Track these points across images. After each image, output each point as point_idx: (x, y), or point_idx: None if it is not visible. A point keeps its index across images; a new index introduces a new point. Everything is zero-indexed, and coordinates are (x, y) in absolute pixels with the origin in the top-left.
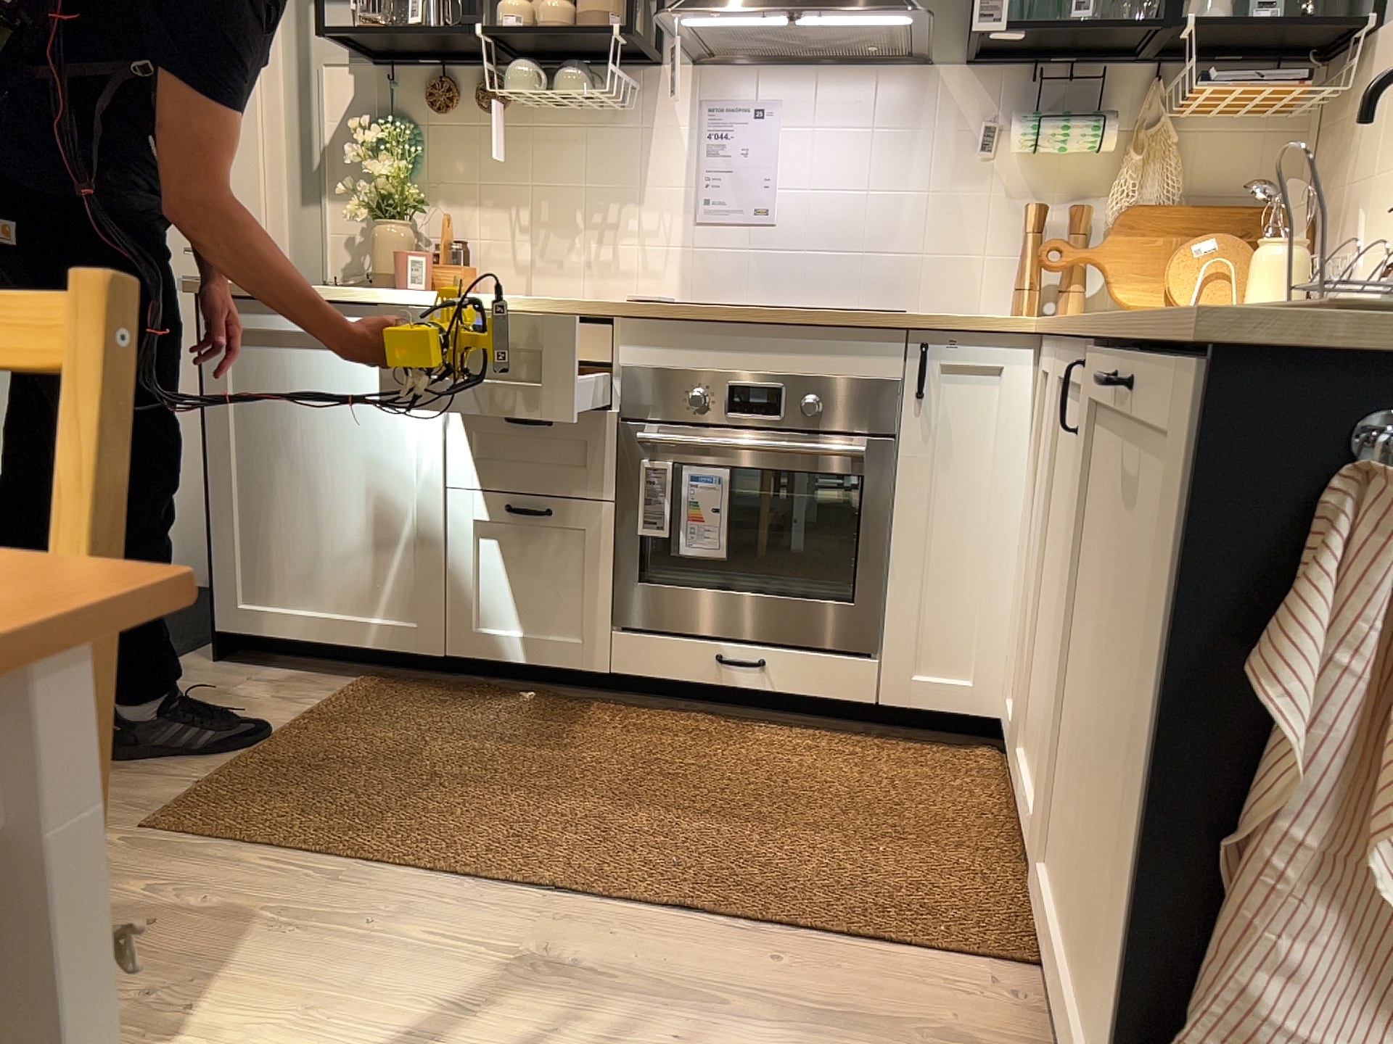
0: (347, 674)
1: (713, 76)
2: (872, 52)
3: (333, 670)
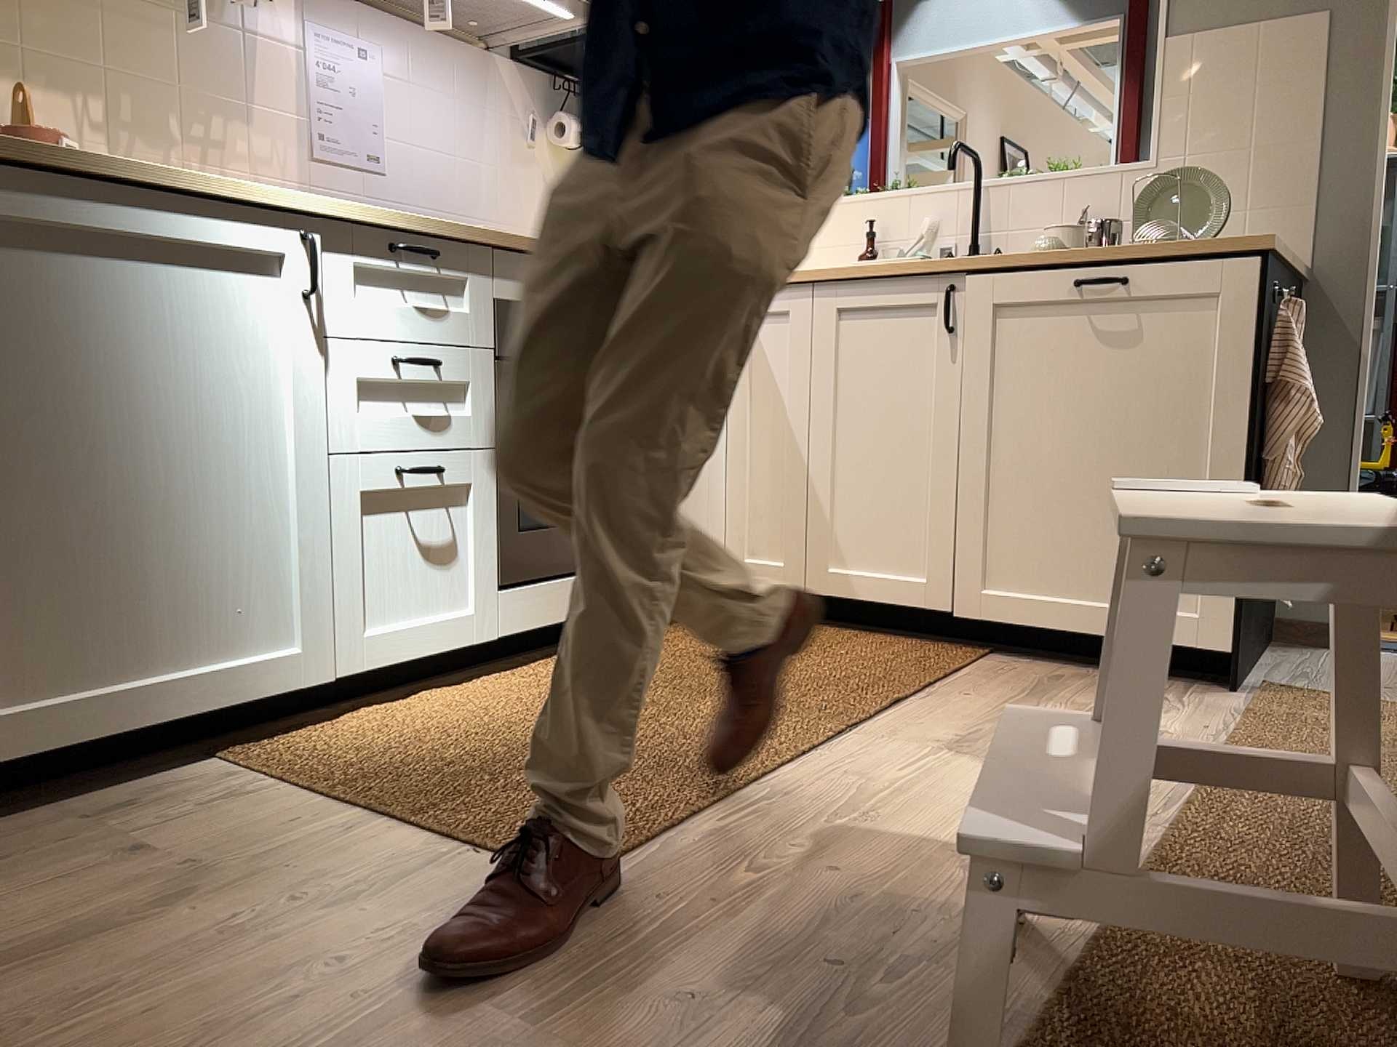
0: (182, 762)
1: (322, 5)
2: (470, 30)
3: (147, 768)
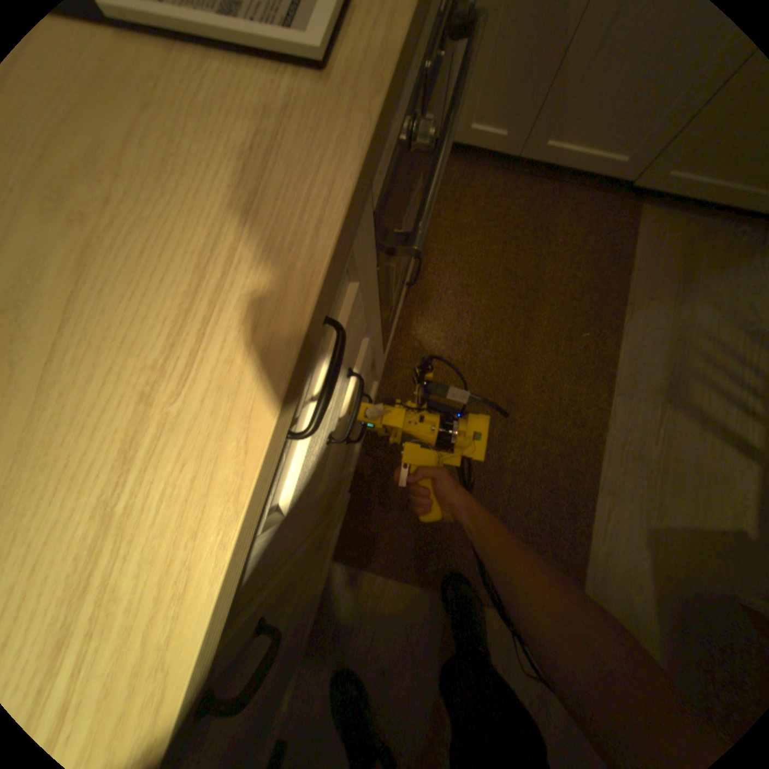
0: None
1: None
2: None
3: None
